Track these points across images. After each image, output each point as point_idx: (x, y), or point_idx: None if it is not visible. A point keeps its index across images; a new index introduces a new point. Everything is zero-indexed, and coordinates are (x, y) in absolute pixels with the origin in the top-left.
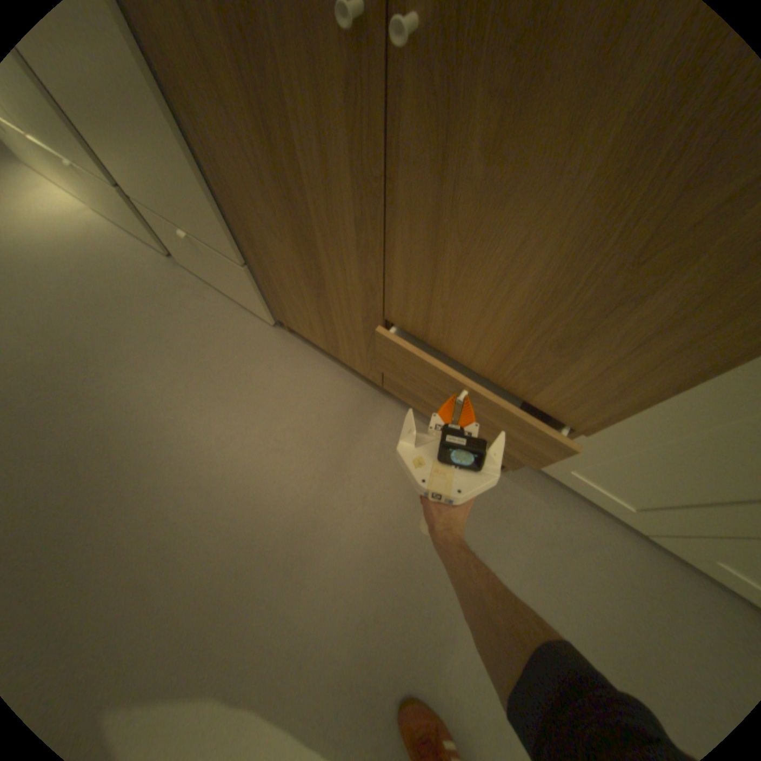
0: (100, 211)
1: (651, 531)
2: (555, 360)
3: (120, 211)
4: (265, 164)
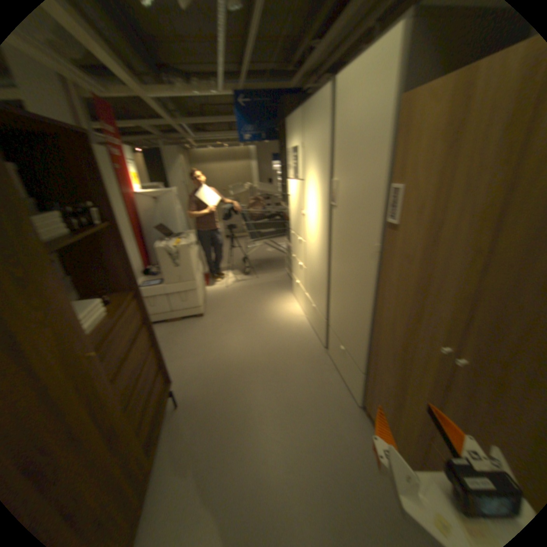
0: (309, 319)
1: None
2: None
3: (319, 325)
4: (400, 356)
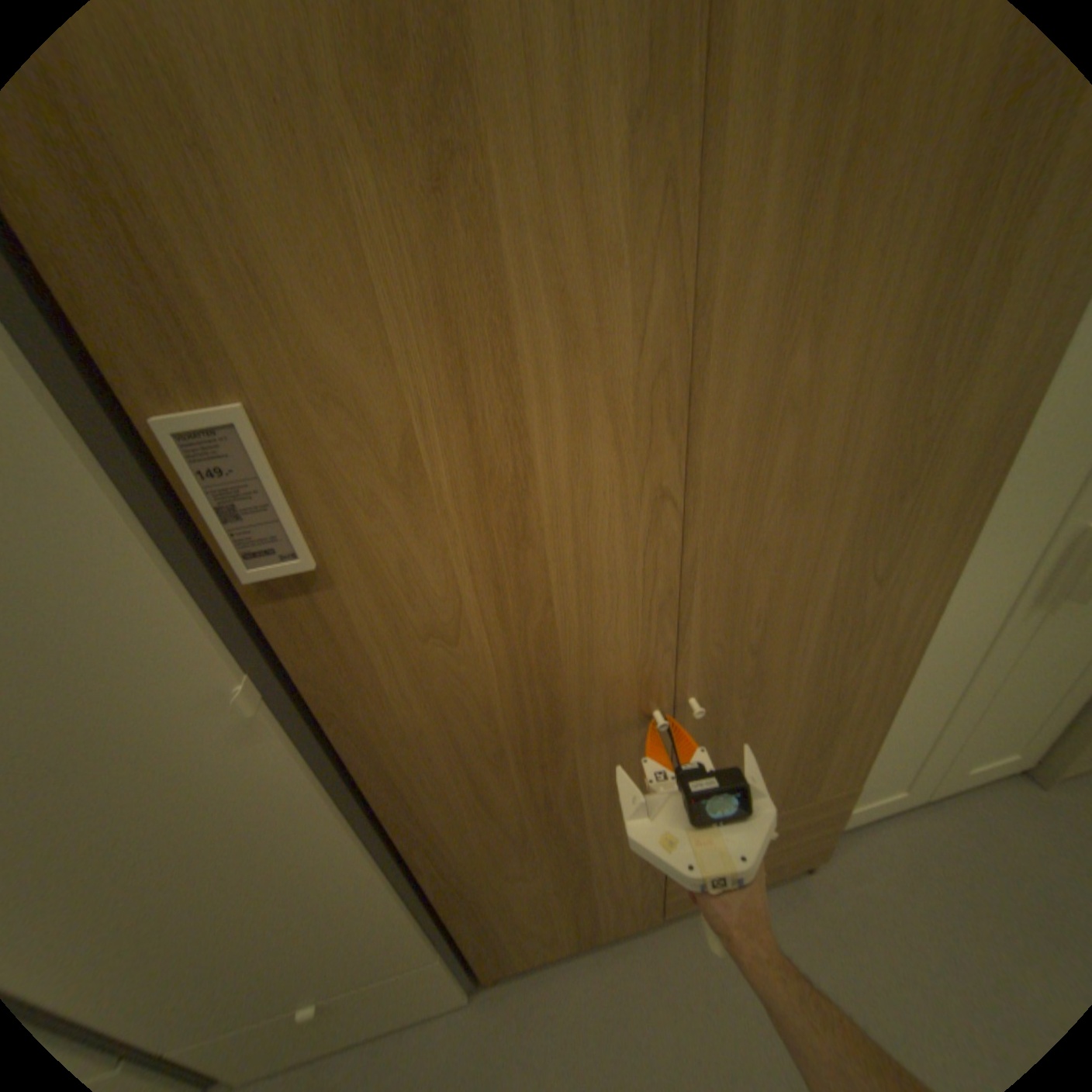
0: None
1: (924, 798)
2: (819, 766)
3: None
4: (533, 829)
